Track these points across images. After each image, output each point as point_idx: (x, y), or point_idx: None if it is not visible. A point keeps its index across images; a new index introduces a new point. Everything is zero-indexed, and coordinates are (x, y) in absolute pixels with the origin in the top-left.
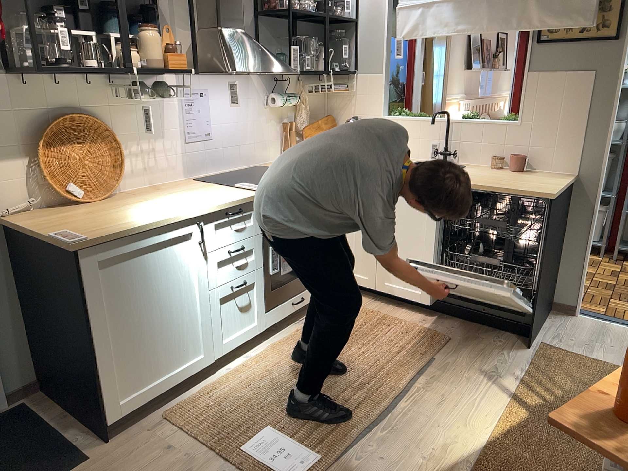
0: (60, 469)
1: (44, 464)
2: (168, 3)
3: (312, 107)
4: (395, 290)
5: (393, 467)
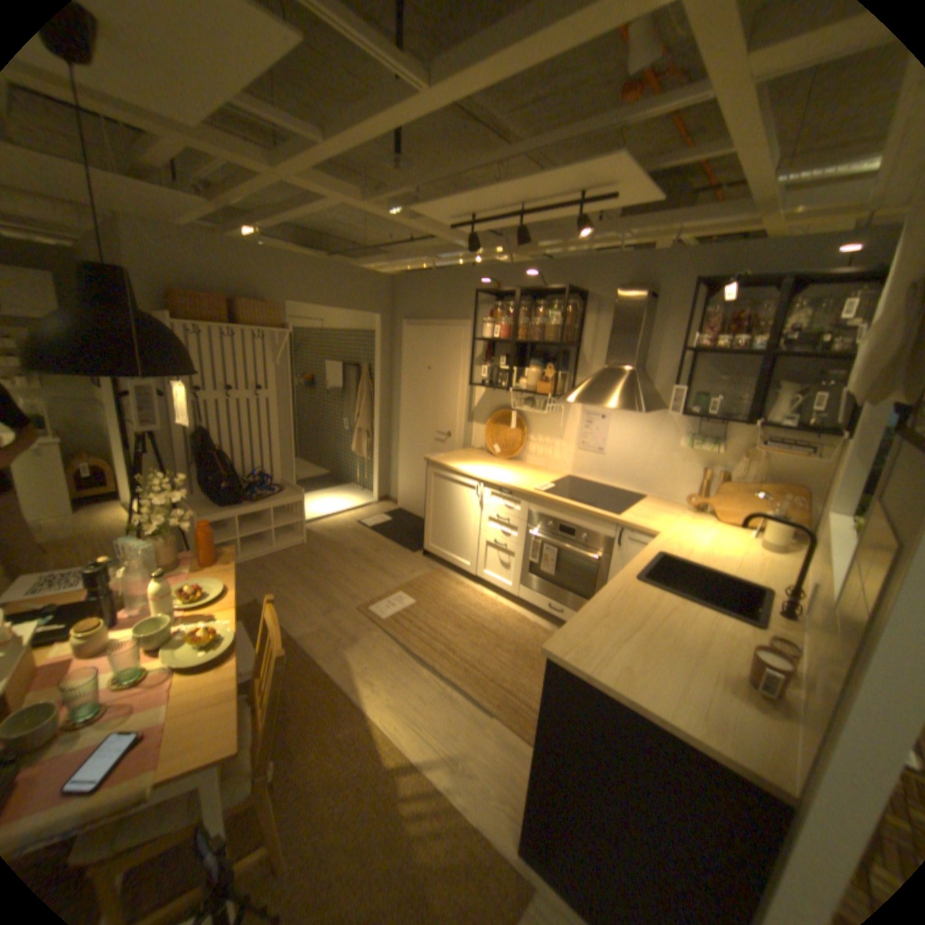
0: (409, 547)
1: (414, 543)
2: (591, 347)
3: (789, 468)
4: None
5: (366, 650)
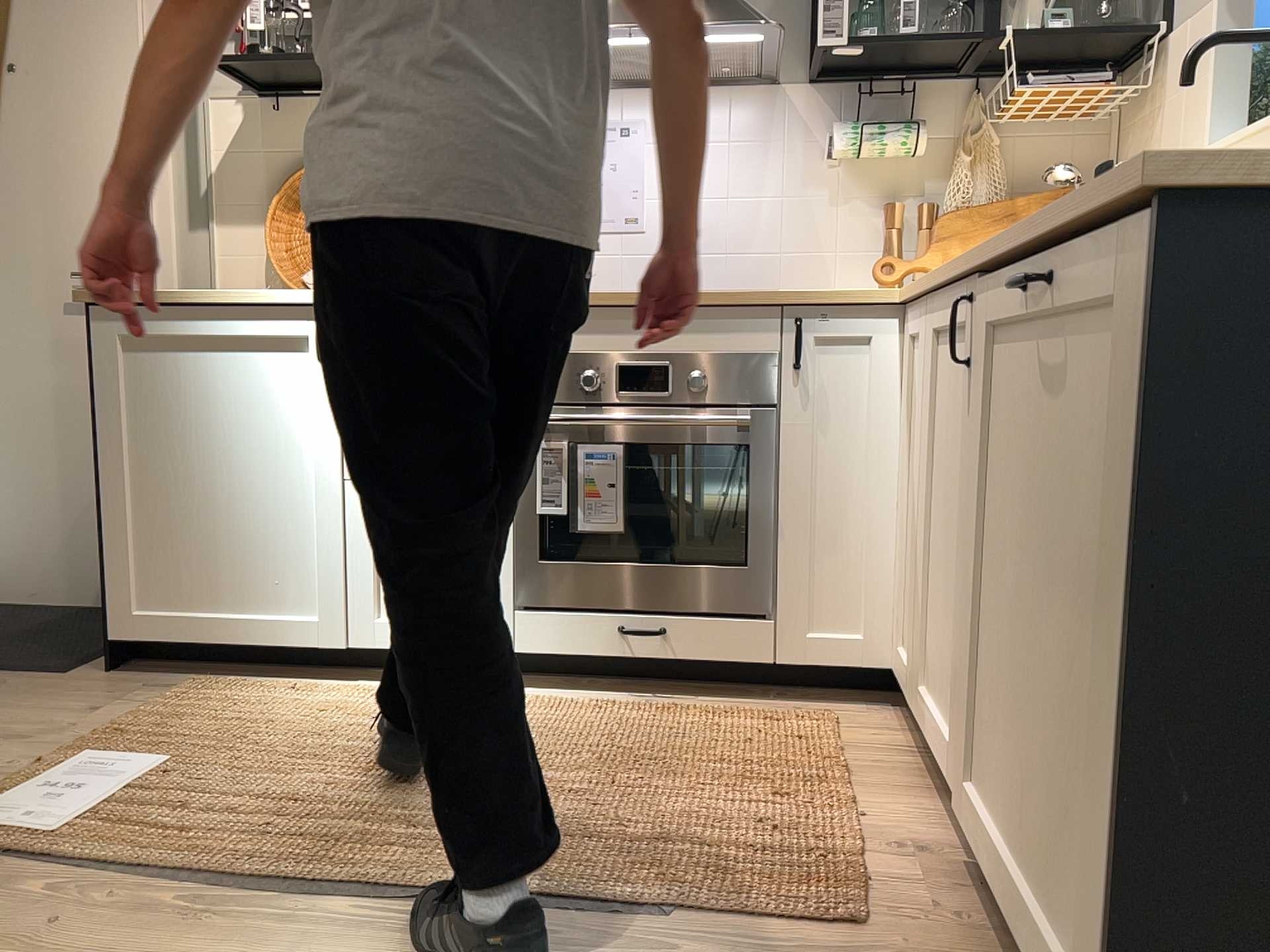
0: (36, 666)
1: (48, 657)
2: None
3: (1035, 171)
4: (931, 717)
5: None
